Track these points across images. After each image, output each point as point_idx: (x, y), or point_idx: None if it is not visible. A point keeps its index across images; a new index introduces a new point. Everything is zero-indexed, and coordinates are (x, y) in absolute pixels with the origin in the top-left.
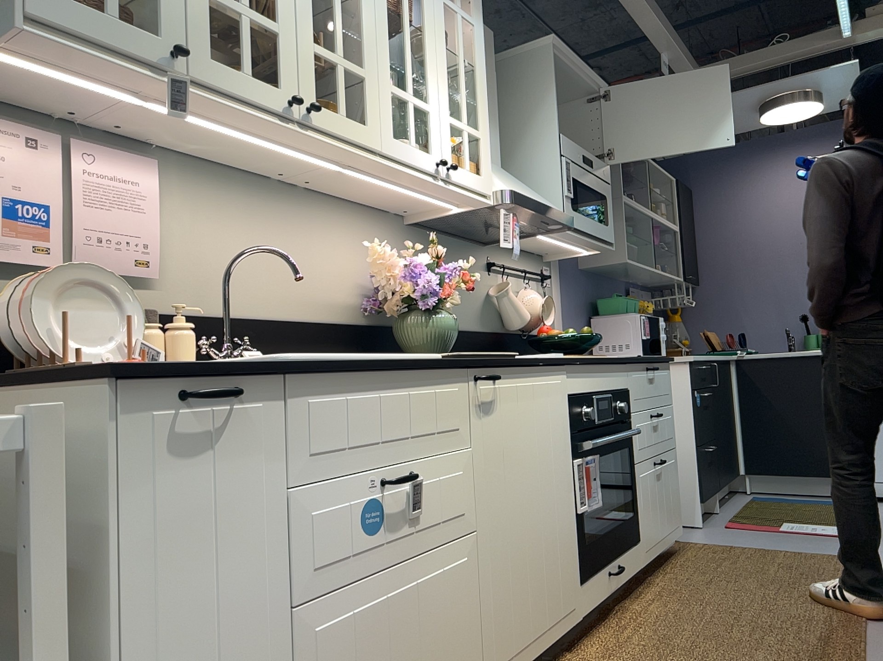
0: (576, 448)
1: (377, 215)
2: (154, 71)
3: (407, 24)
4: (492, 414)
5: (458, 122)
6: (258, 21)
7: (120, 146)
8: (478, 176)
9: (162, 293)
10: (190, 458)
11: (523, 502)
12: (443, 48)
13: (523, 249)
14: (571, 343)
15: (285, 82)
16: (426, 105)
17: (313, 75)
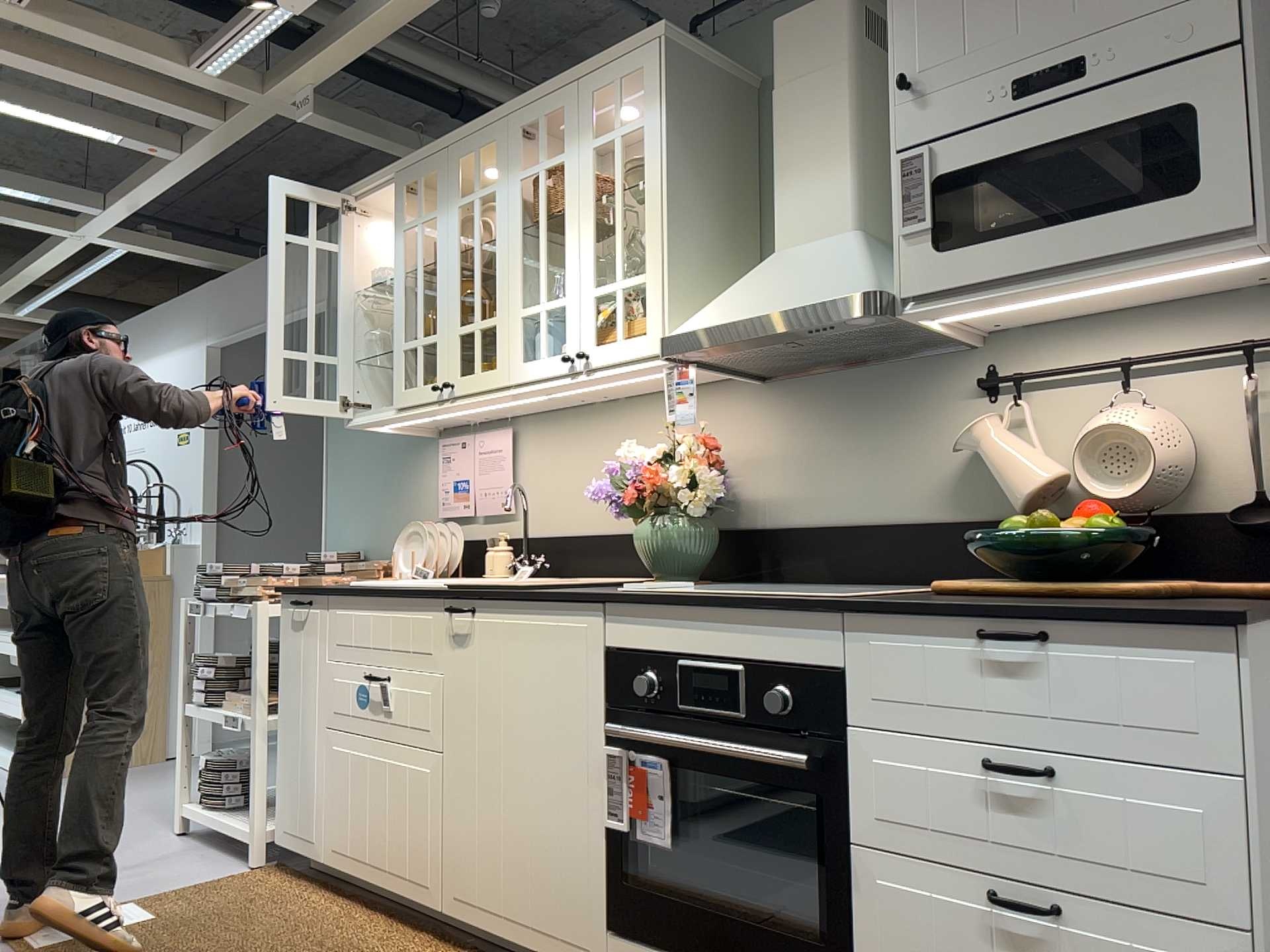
0: (615, 730)
1: (712, 389)
2: (384, 415)
3: (547, 224)
4: (465, 647)
5: (605, 286)
6: (425, 342)
7: (500, 424)
8: (635, 337)
9: (520, 522)
10: (298, 632)
11: (501, 755)
12: (586, 210)
13: (1144, 303)
14: (1011, 549)
15: (438, 375)
16: (560, 299)
17: (456, 354)
